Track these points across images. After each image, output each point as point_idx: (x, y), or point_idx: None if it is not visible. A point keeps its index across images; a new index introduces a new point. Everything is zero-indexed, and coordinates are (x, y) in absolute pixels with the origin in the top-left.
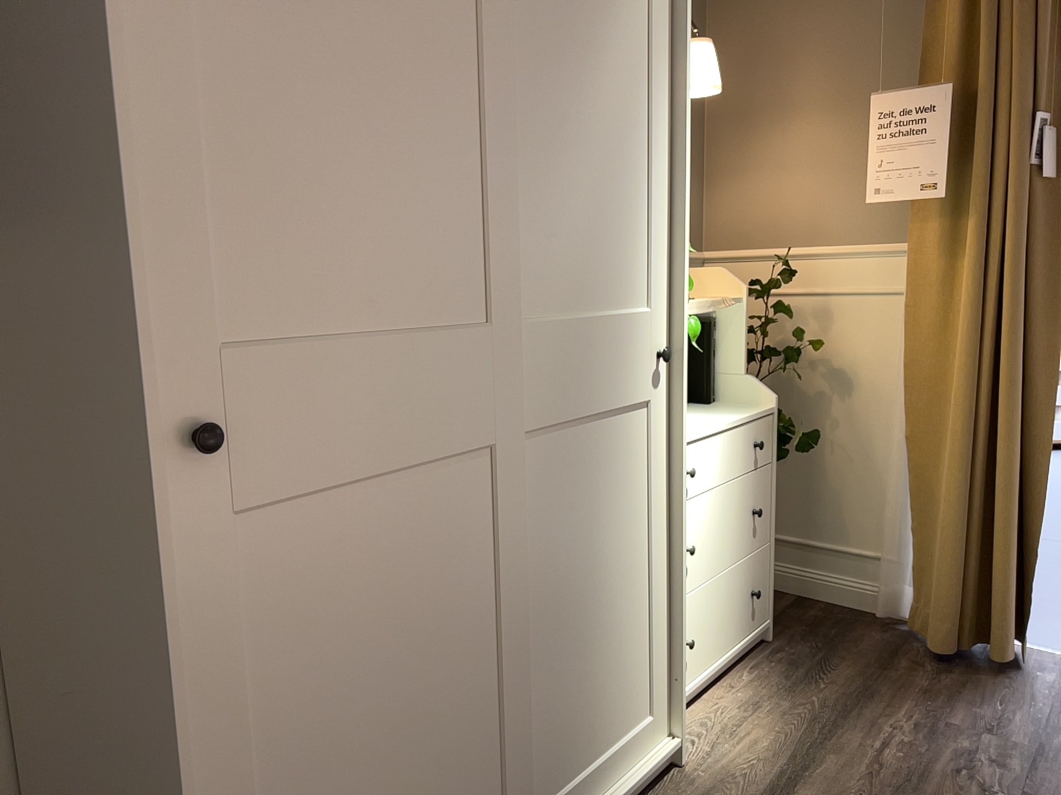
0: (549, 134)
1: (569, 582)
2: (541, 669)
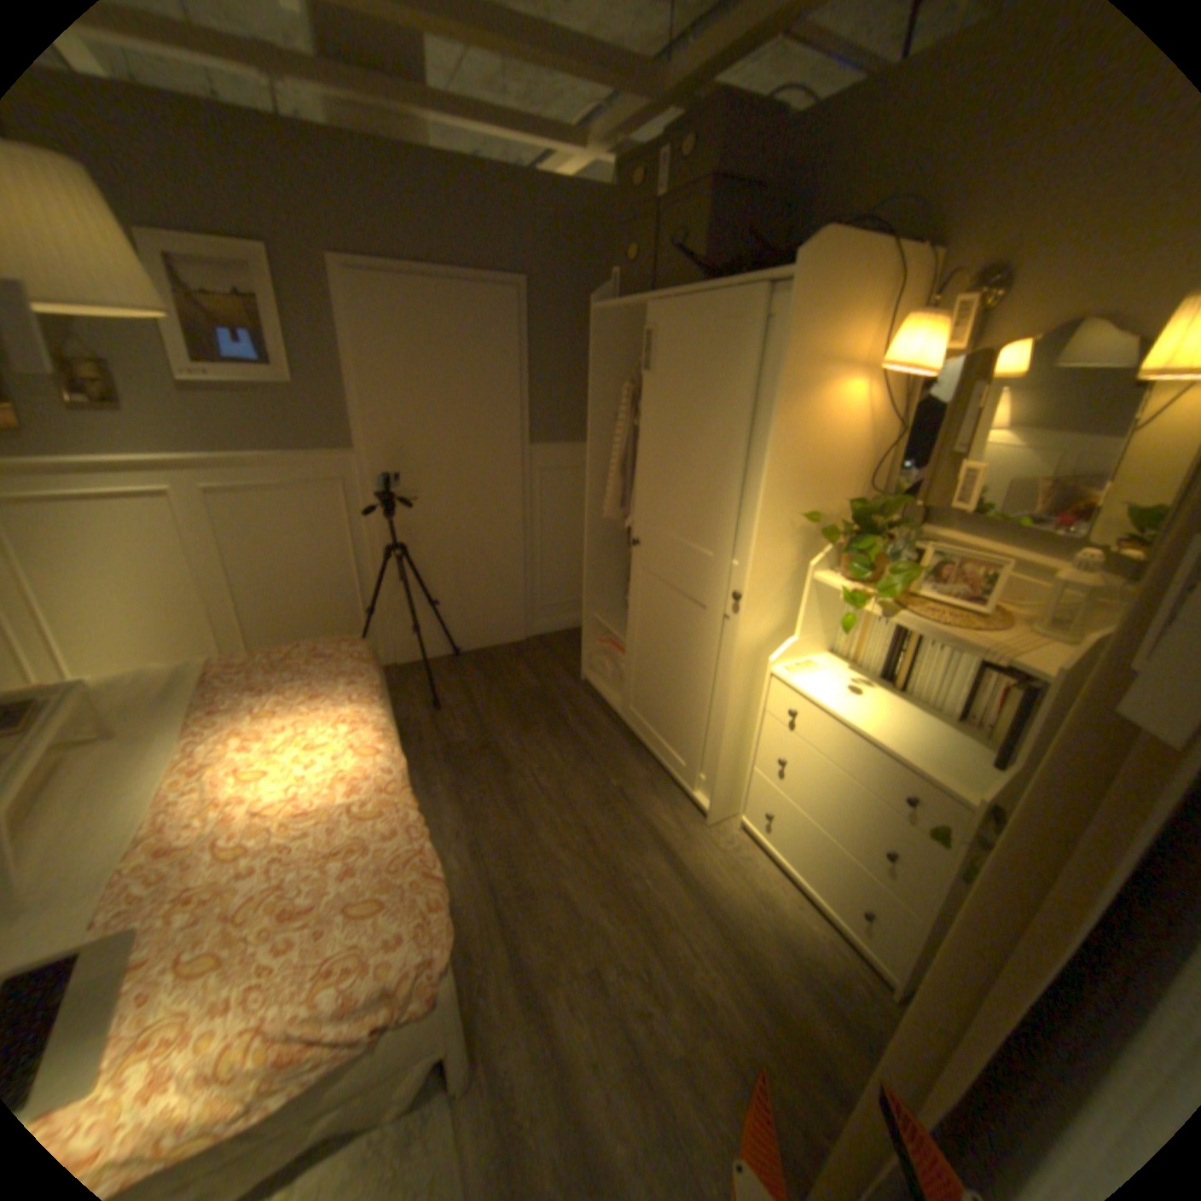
0: (688, 439)
1: (672, 663)
2: (656, 681)
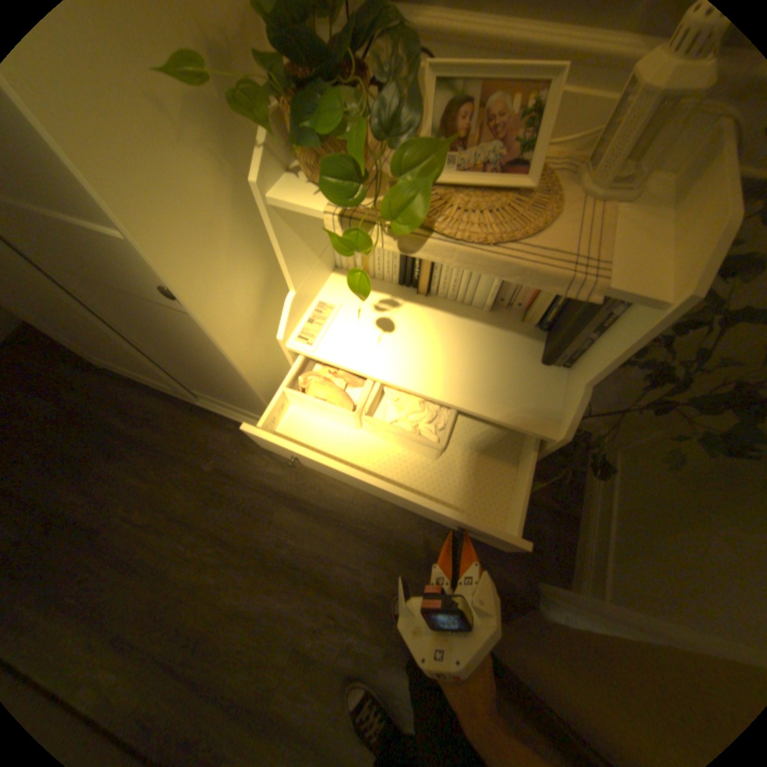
0: None
1: (170, 355)
2: (172, 368)
